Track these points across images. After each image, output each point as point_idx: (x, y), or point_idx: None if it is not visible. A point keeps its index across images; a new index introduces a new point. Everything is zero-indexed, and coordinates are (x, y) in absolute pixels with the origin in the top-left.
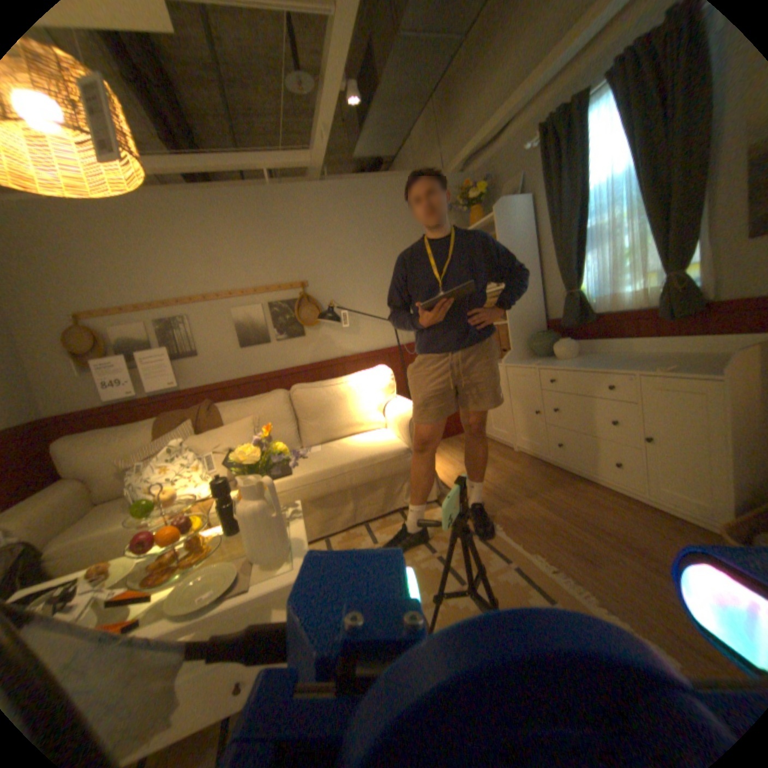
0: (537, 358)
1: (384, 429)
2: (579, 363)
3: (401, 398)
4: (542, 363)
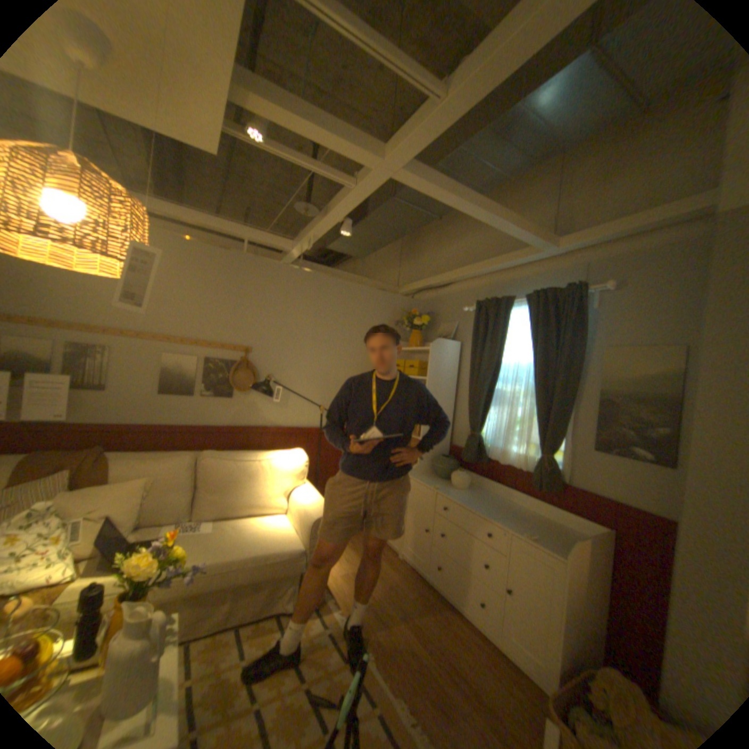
0: (436, 479)
1: (284, 518)
2: (468, 500)
3: (309, 488)
4: (440, 489)
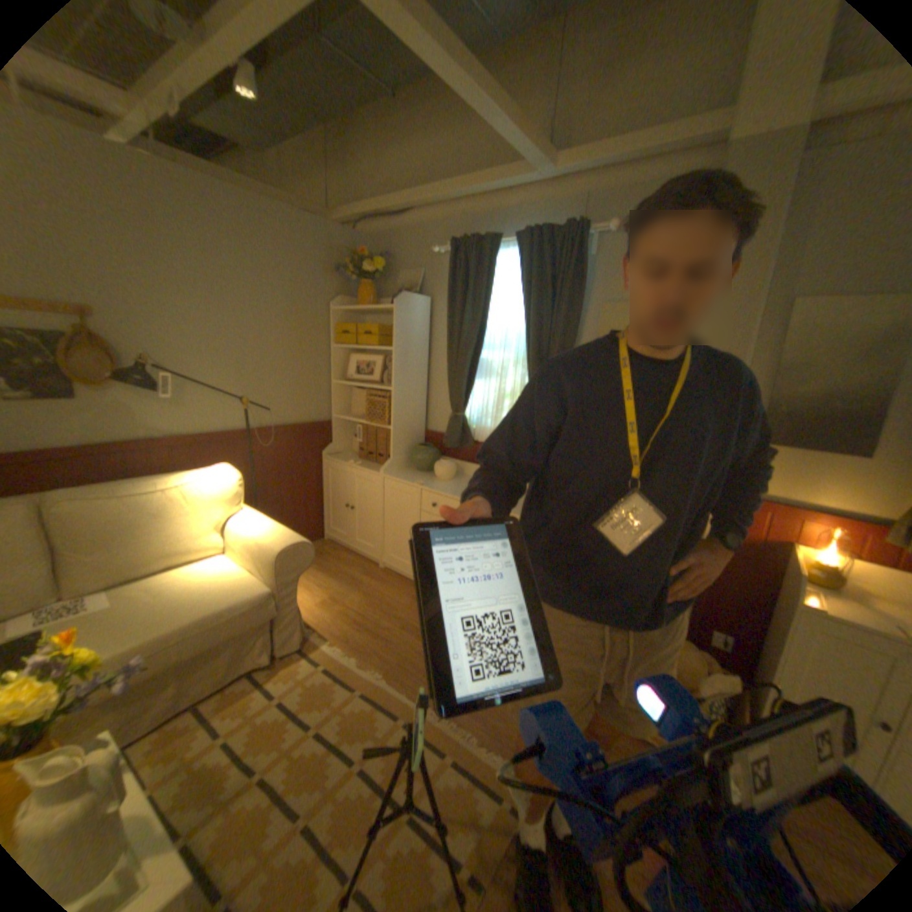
0: (414, 473)
1: (222, 559)
2: (458, 490)
3: (250, 513)
4: (424, 484)
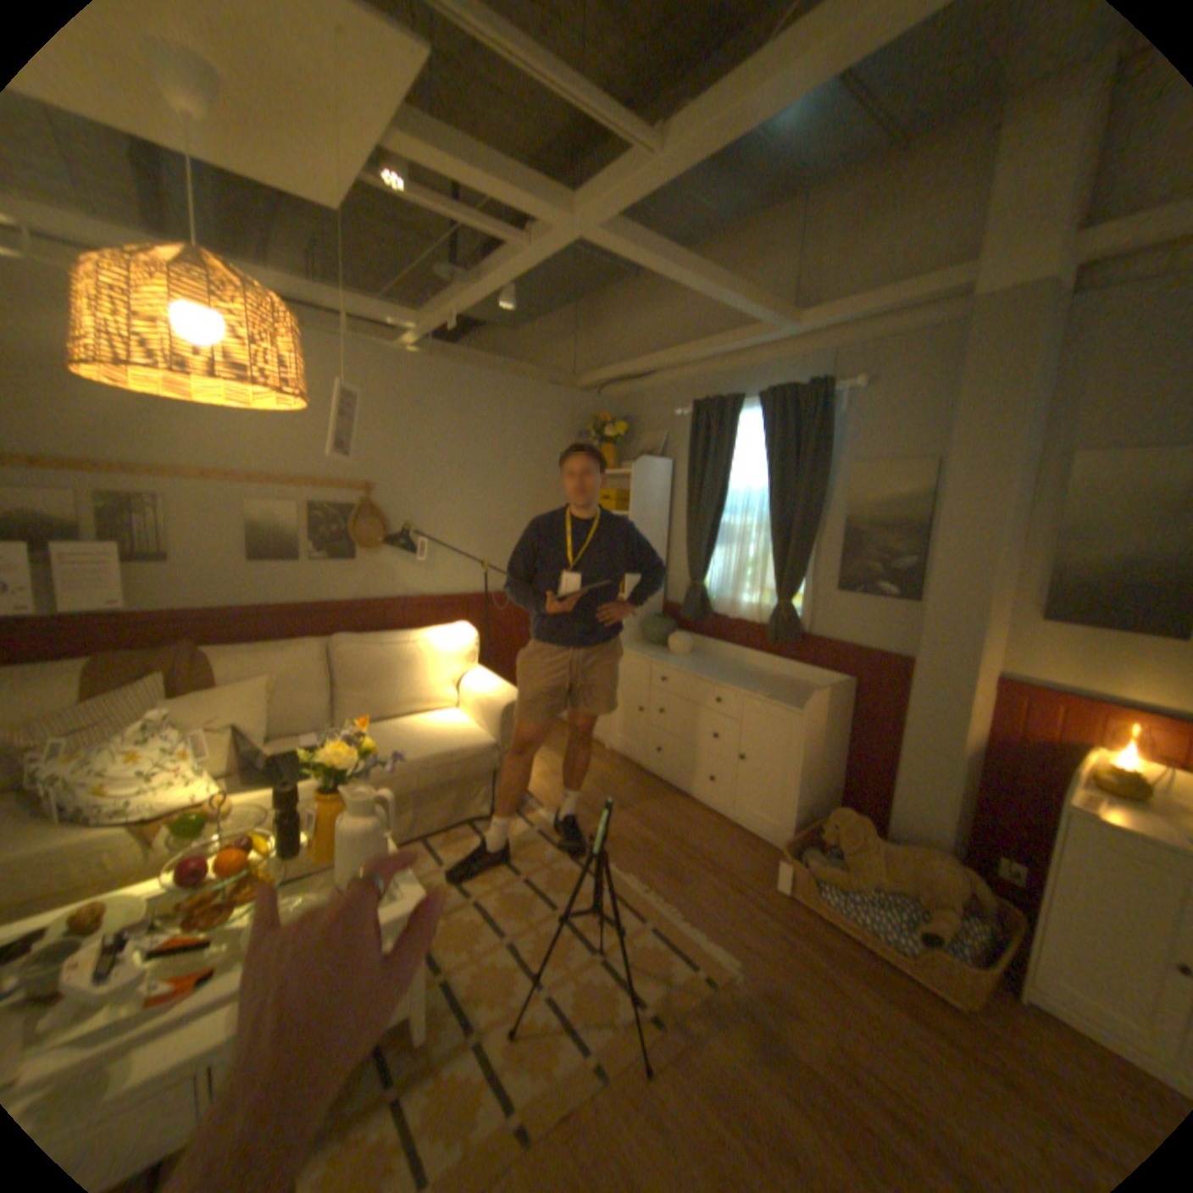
0: (647, 647)
1: (455, 713)
2: (690, 666)
3: (483, 673)
4: (654, 657)
